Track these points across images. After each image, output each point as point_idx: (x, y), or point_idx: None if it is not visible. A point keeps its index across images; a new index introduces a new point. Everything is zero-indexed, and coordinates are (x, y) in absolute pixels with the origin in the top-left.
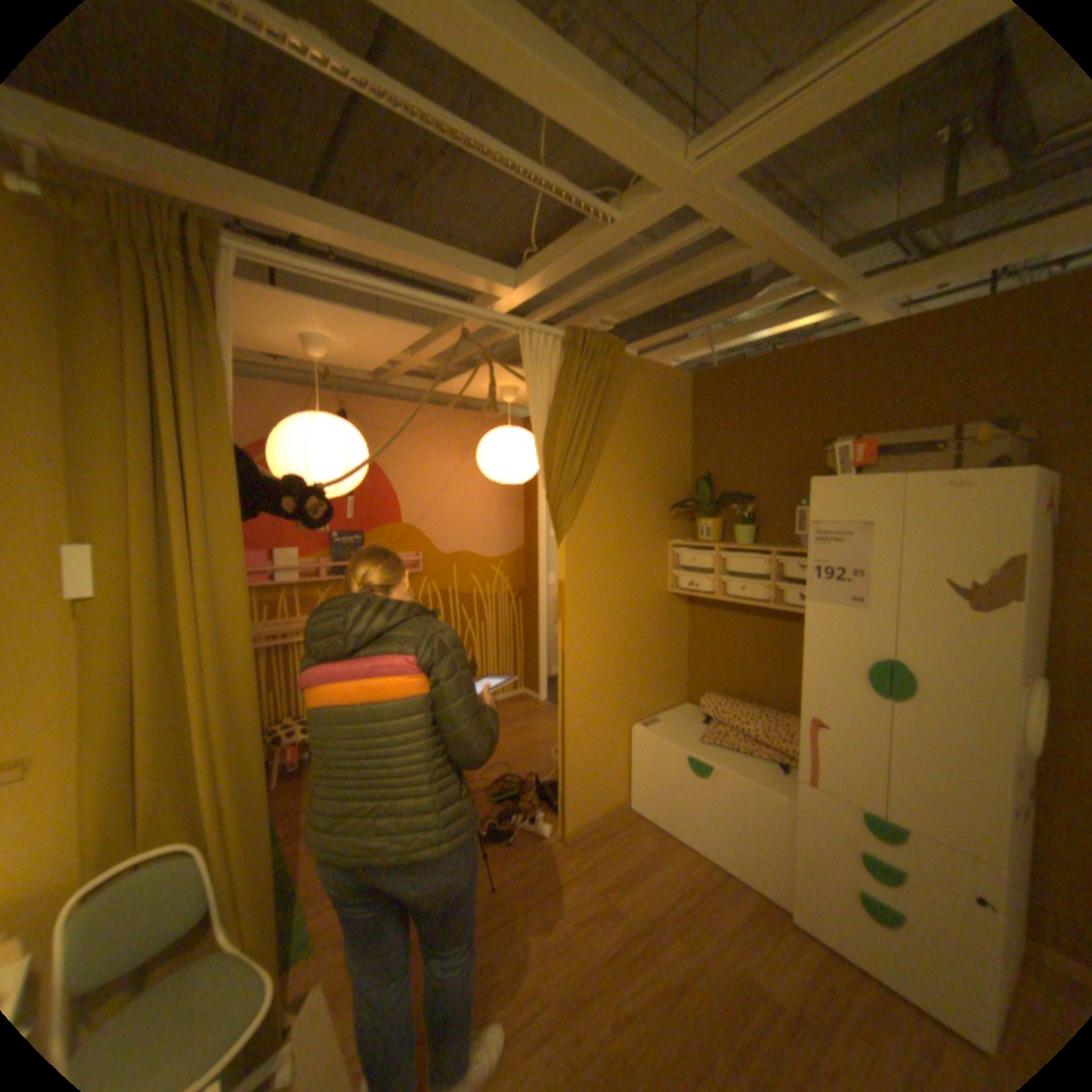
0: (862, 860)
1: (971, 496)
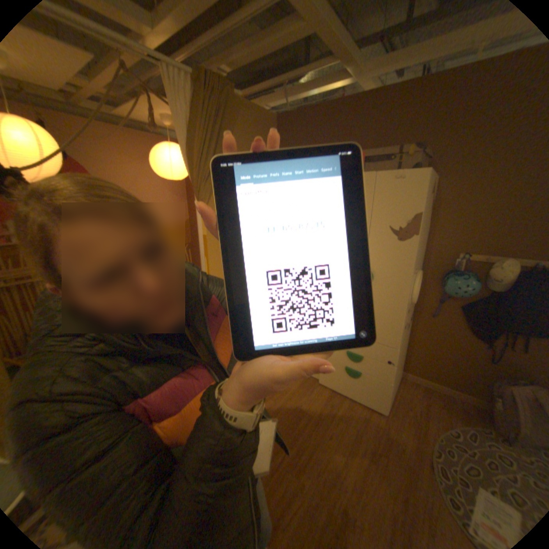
0: (346, 354)
1: (403, 183)
